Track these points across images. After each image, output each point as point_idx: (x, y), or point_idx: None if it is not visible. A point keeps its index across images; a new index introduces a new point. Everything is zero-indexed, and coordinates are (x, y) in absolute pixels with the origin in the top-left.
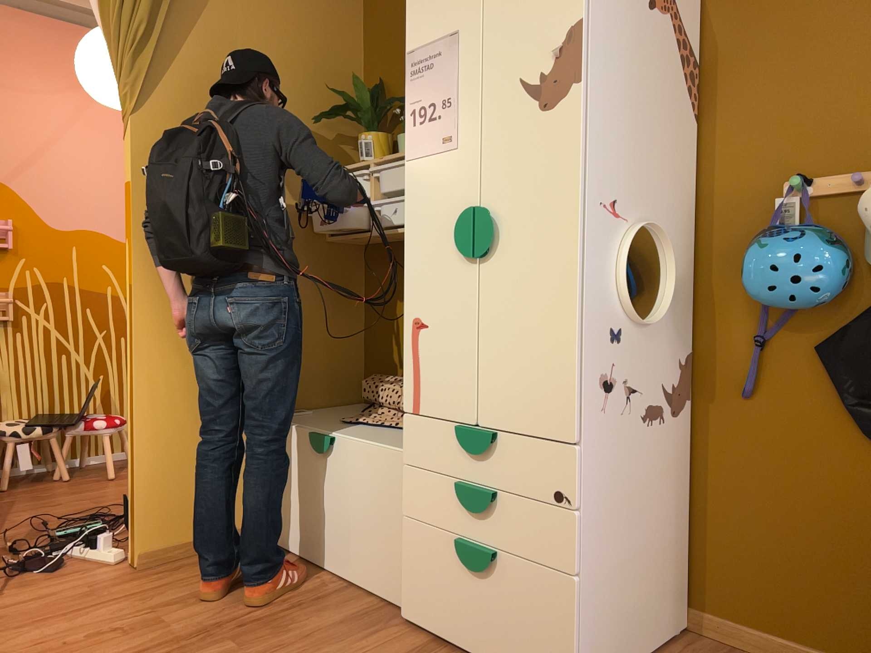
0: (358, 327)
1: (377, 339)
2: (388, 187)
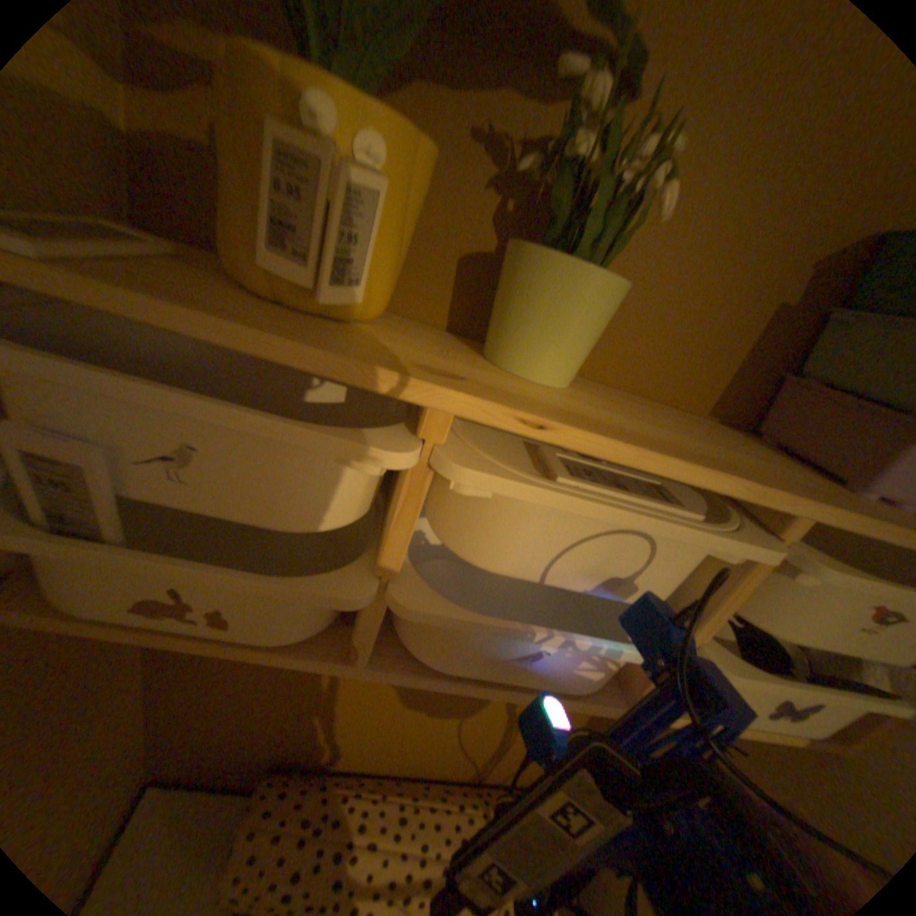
0: (139, 681)
1: (215, 696)
2: (524, 549)
